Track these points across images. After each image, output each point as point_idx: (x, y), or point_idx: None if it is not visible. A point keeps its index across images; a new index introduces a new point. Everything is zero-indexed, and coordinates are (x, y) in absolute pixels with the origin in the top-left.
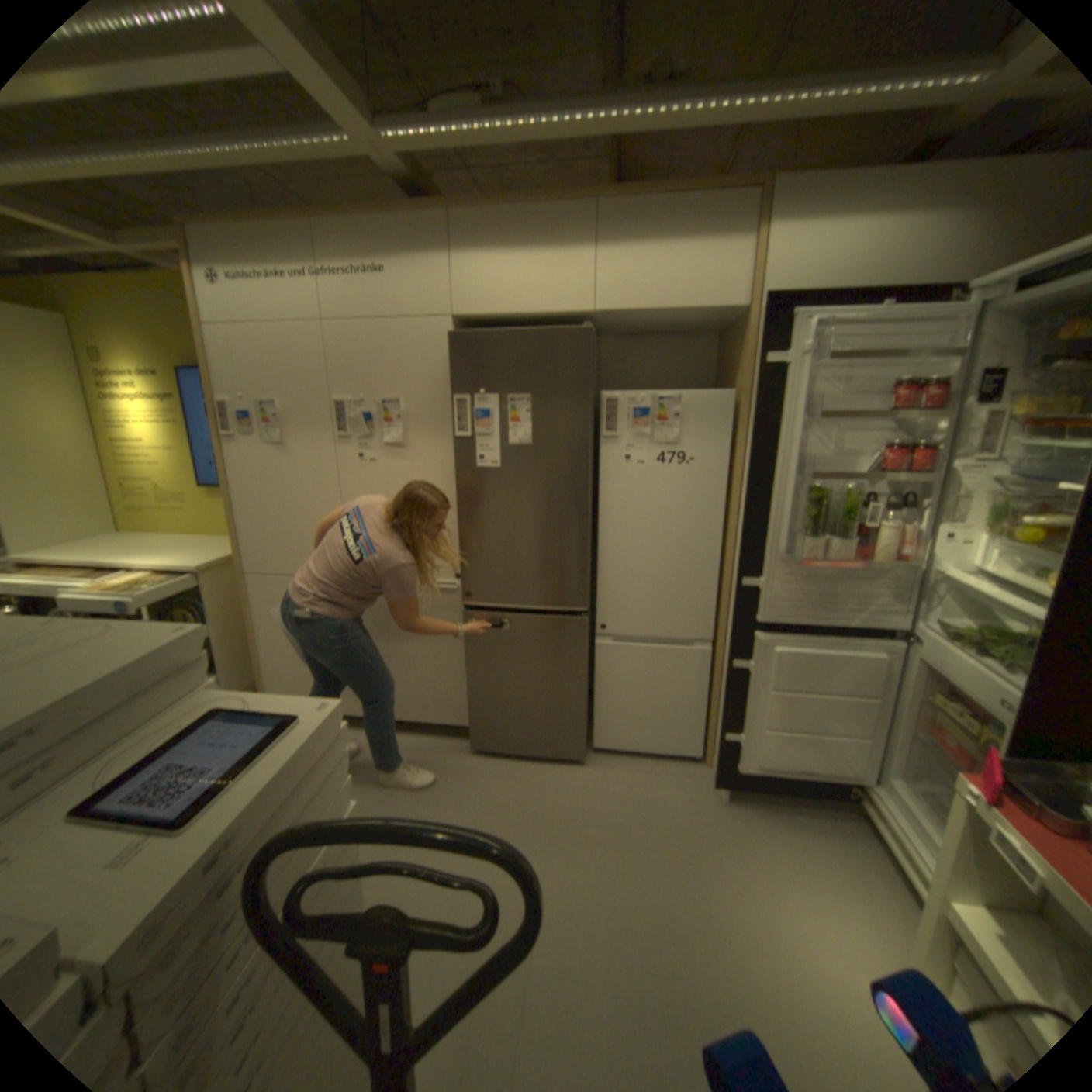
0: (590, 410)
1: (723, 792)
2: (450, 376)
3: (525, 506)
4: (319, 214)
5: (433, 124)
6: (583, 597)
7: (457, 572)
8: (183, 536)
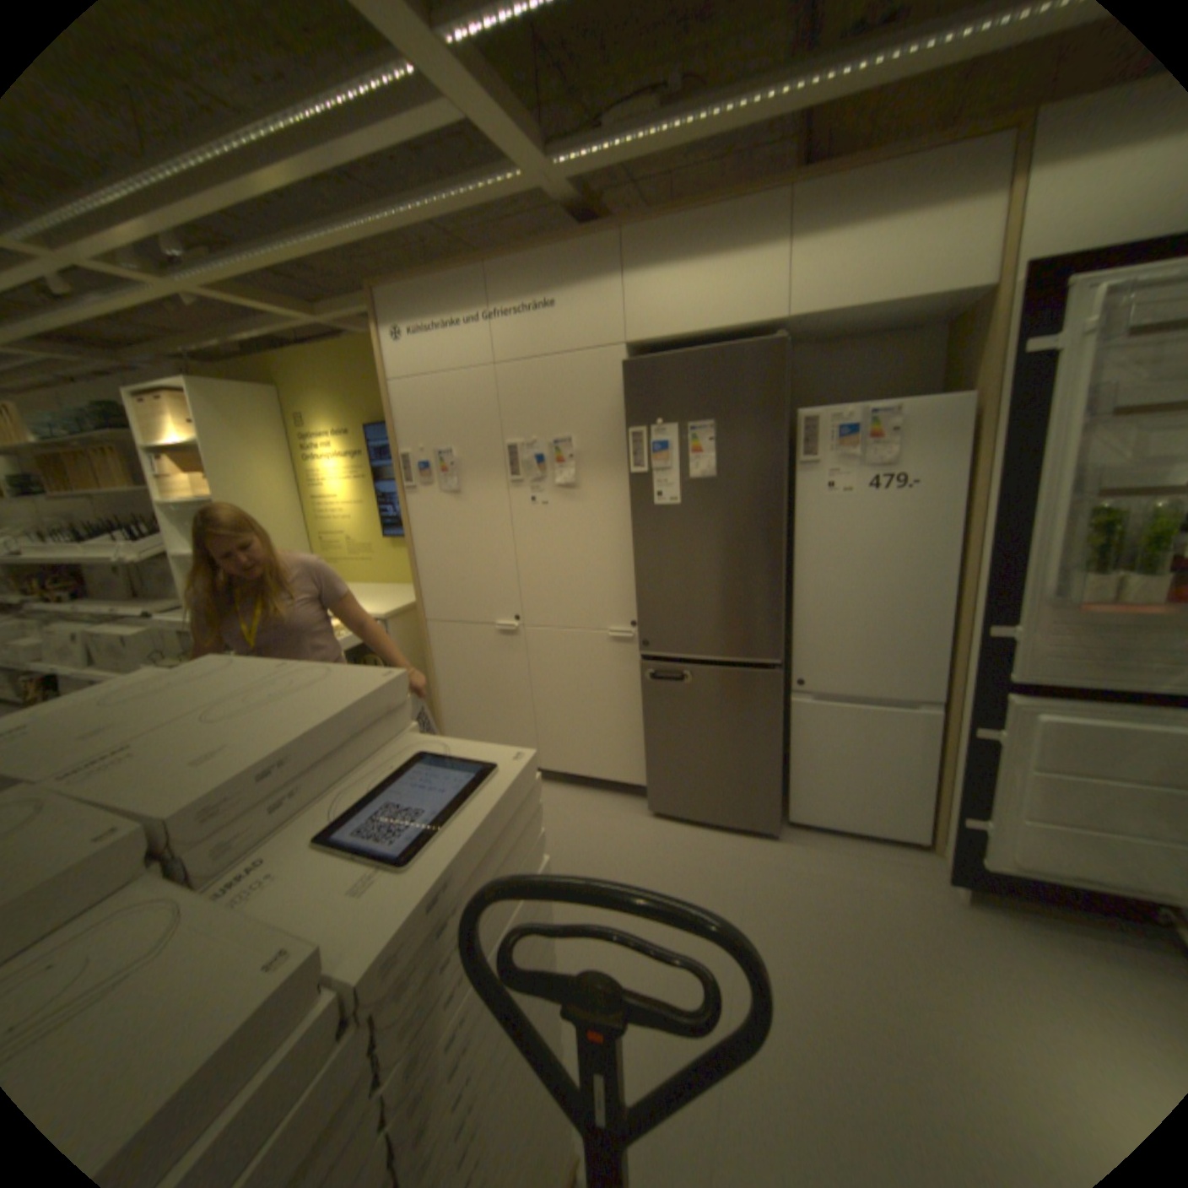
0: (785, 432)
1: (963, 891)
2: (624, 409)
3: (709, 546)
4: (491, 257)
5: (606, 139)
6: (778, 648)
7: (633, 620)
8: (372, 586)
